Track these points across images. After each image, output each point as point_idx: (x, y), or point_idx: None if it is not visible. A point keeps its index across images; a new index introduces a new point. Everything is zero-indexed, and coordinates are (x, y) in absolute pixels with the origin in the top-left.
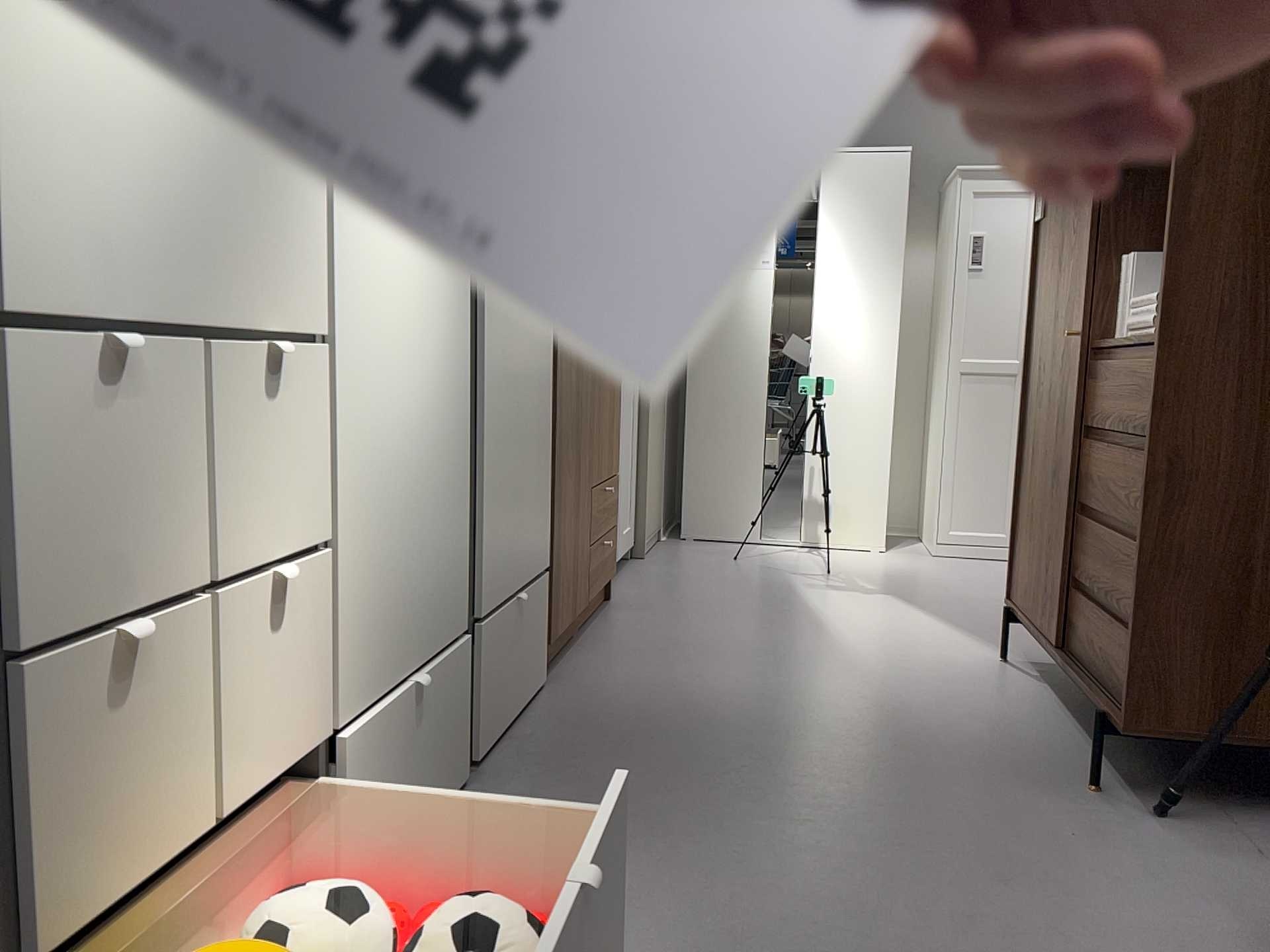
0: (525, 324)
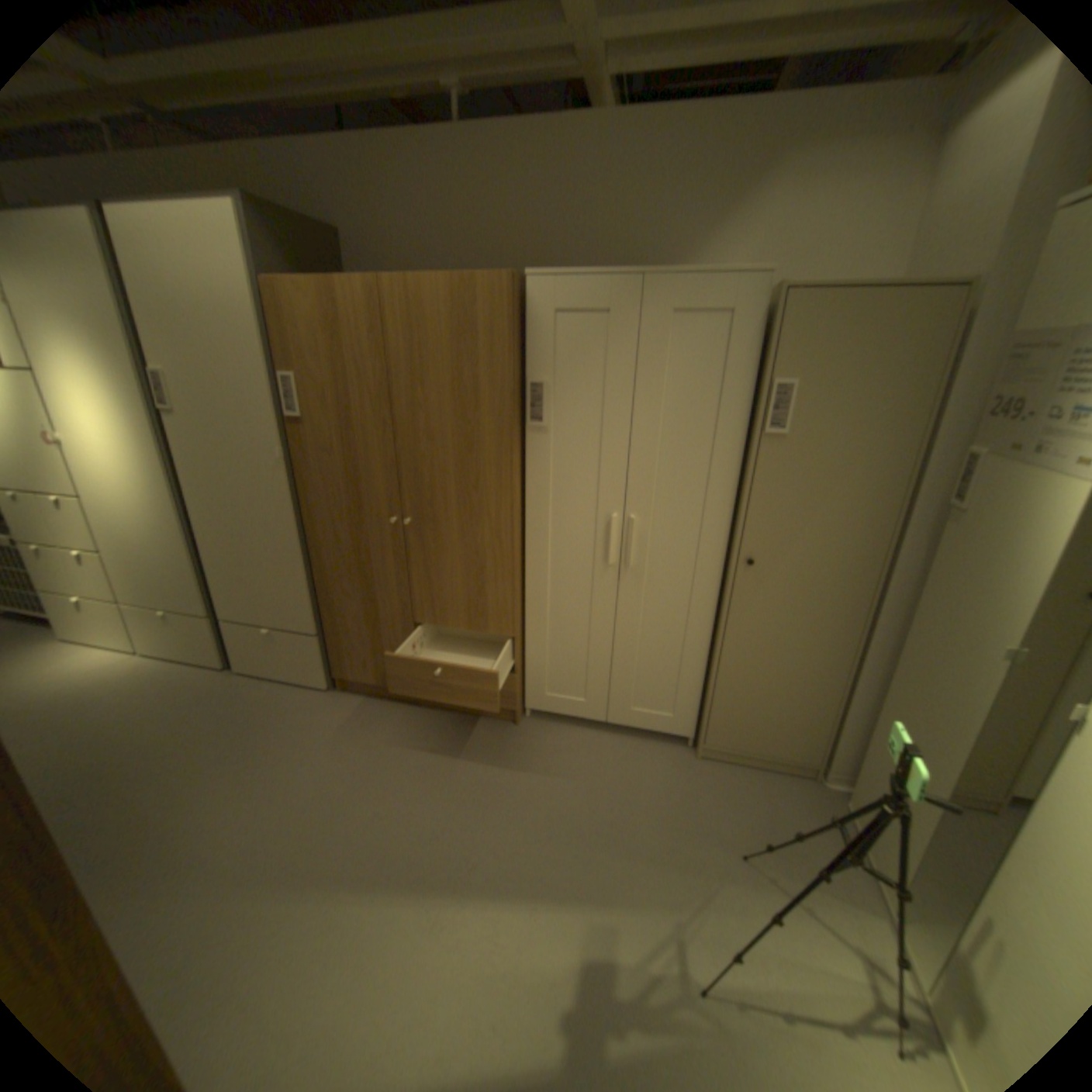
0: (251, 503)
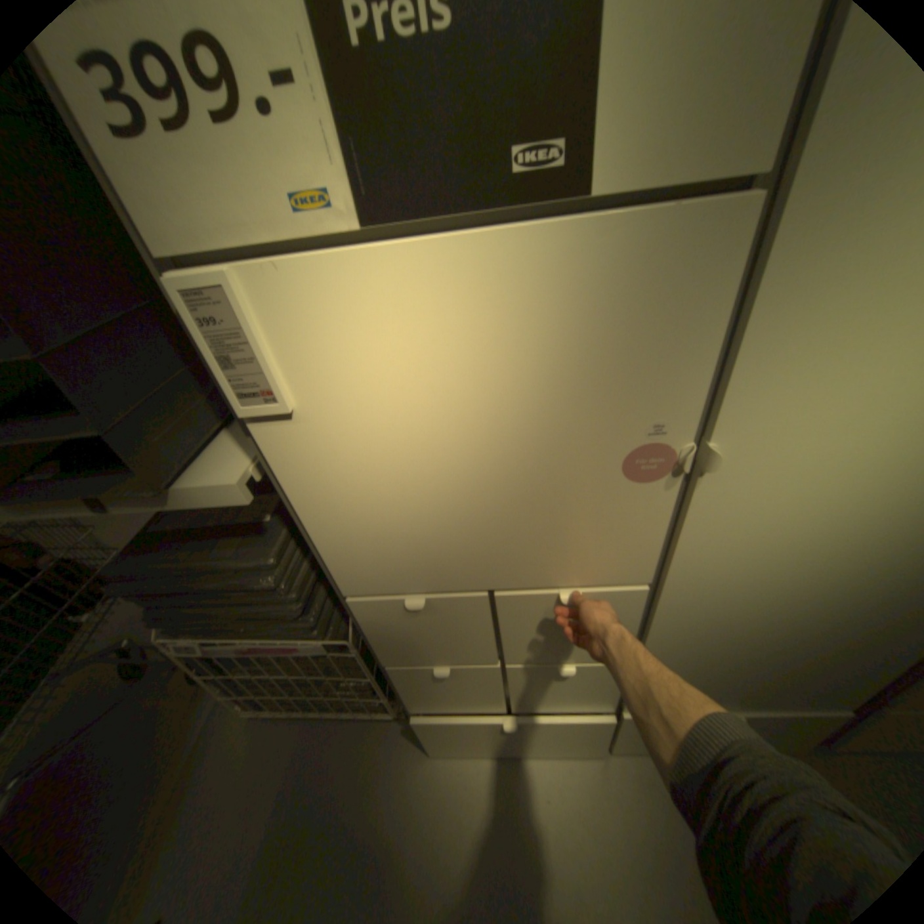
0: None
